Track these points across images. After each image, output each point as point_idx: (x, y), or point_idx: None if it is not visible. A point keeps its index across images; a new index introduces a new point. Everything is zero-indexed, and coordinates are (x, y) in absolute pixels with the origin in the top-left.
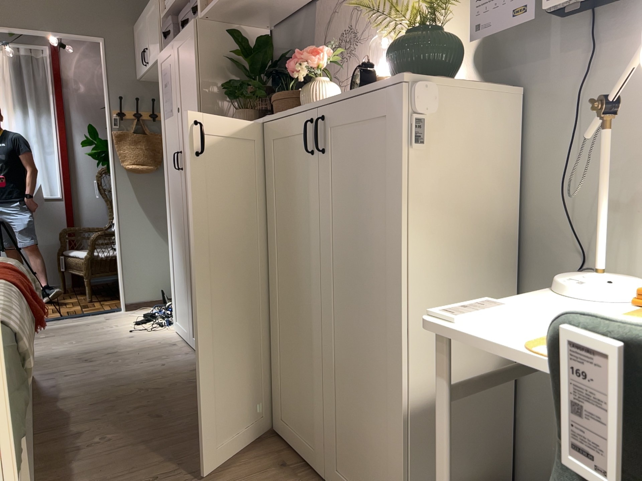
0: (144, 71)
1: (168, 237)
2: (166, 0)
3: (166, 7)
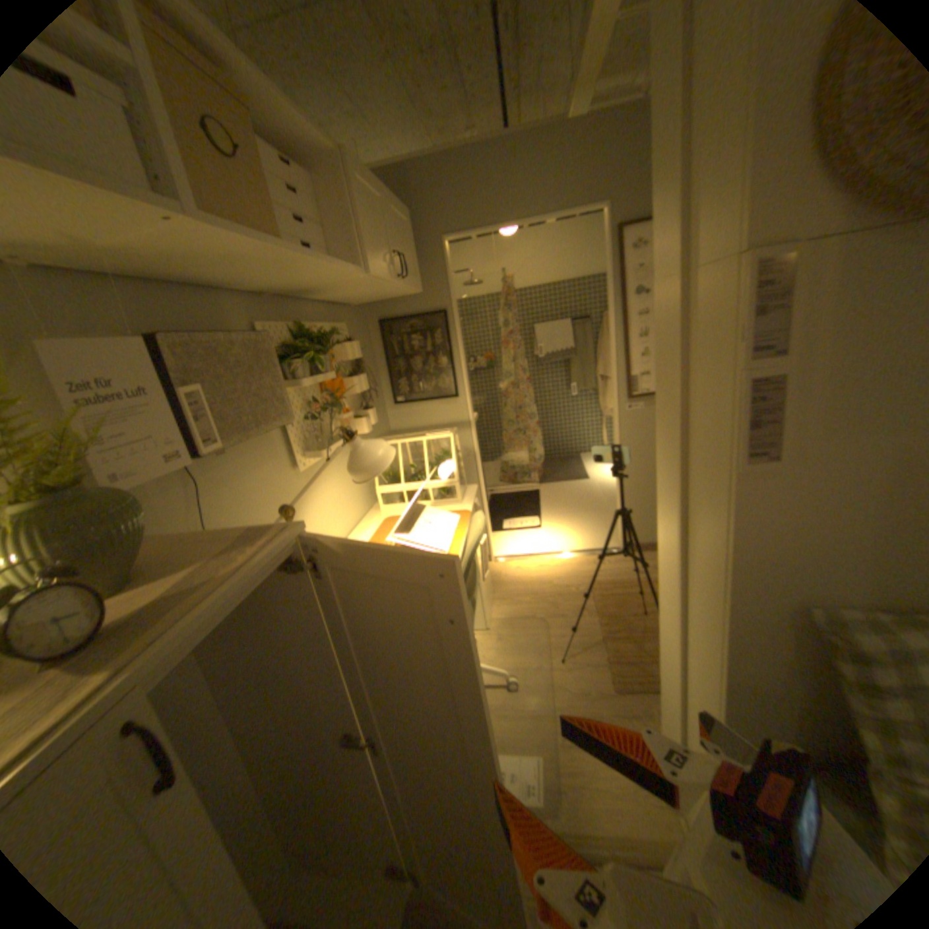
0: None
1: None
2: None
3: None
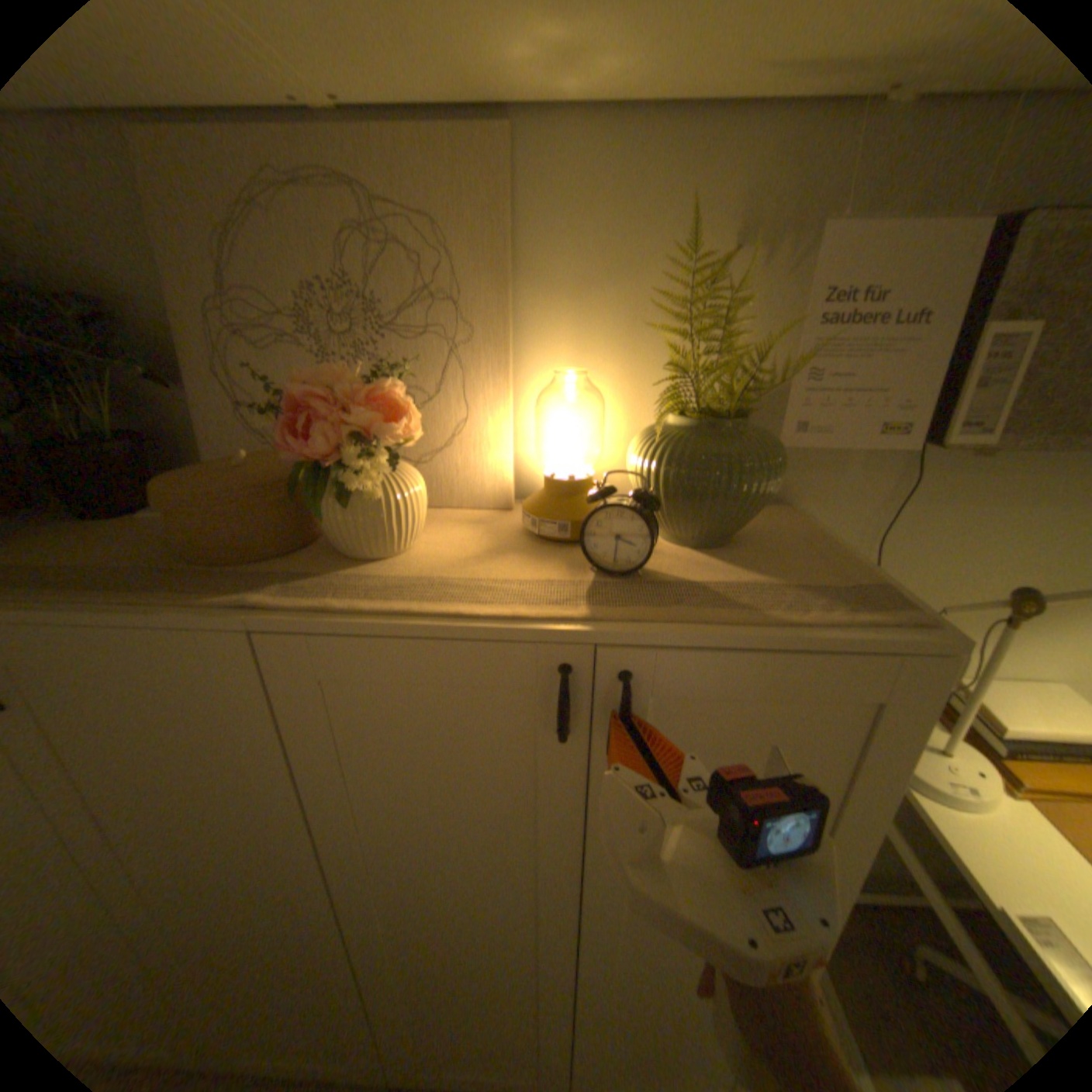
0: None
1: None
2: None
3: None
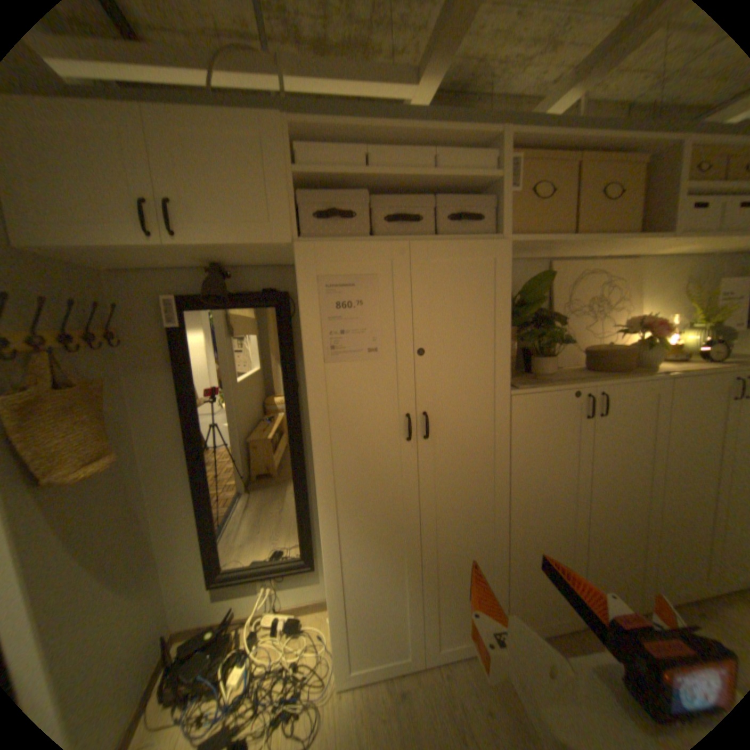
0: (124, 246)
1: (324, 557)
2: (292, 144)
3: (297, 158)
